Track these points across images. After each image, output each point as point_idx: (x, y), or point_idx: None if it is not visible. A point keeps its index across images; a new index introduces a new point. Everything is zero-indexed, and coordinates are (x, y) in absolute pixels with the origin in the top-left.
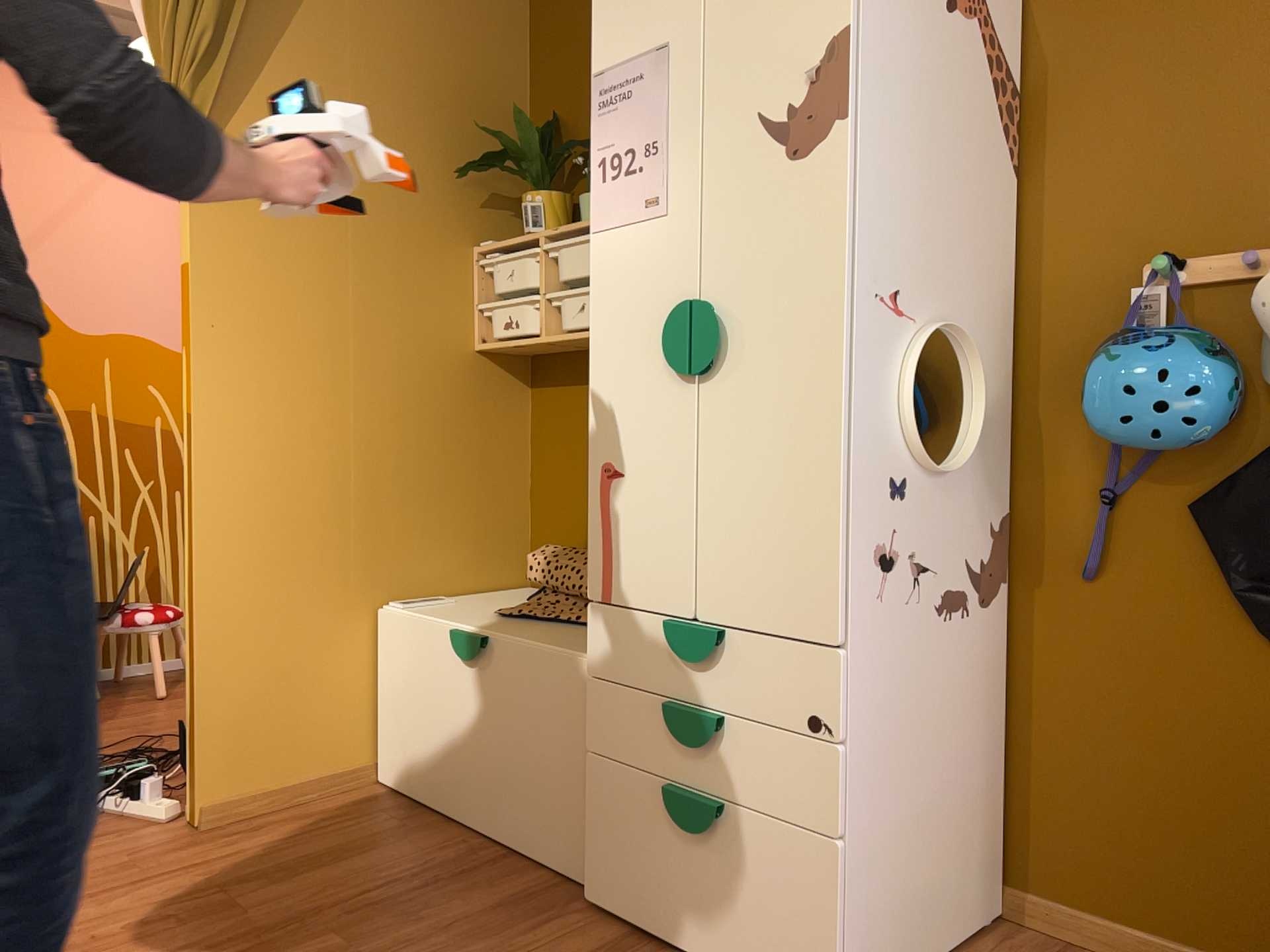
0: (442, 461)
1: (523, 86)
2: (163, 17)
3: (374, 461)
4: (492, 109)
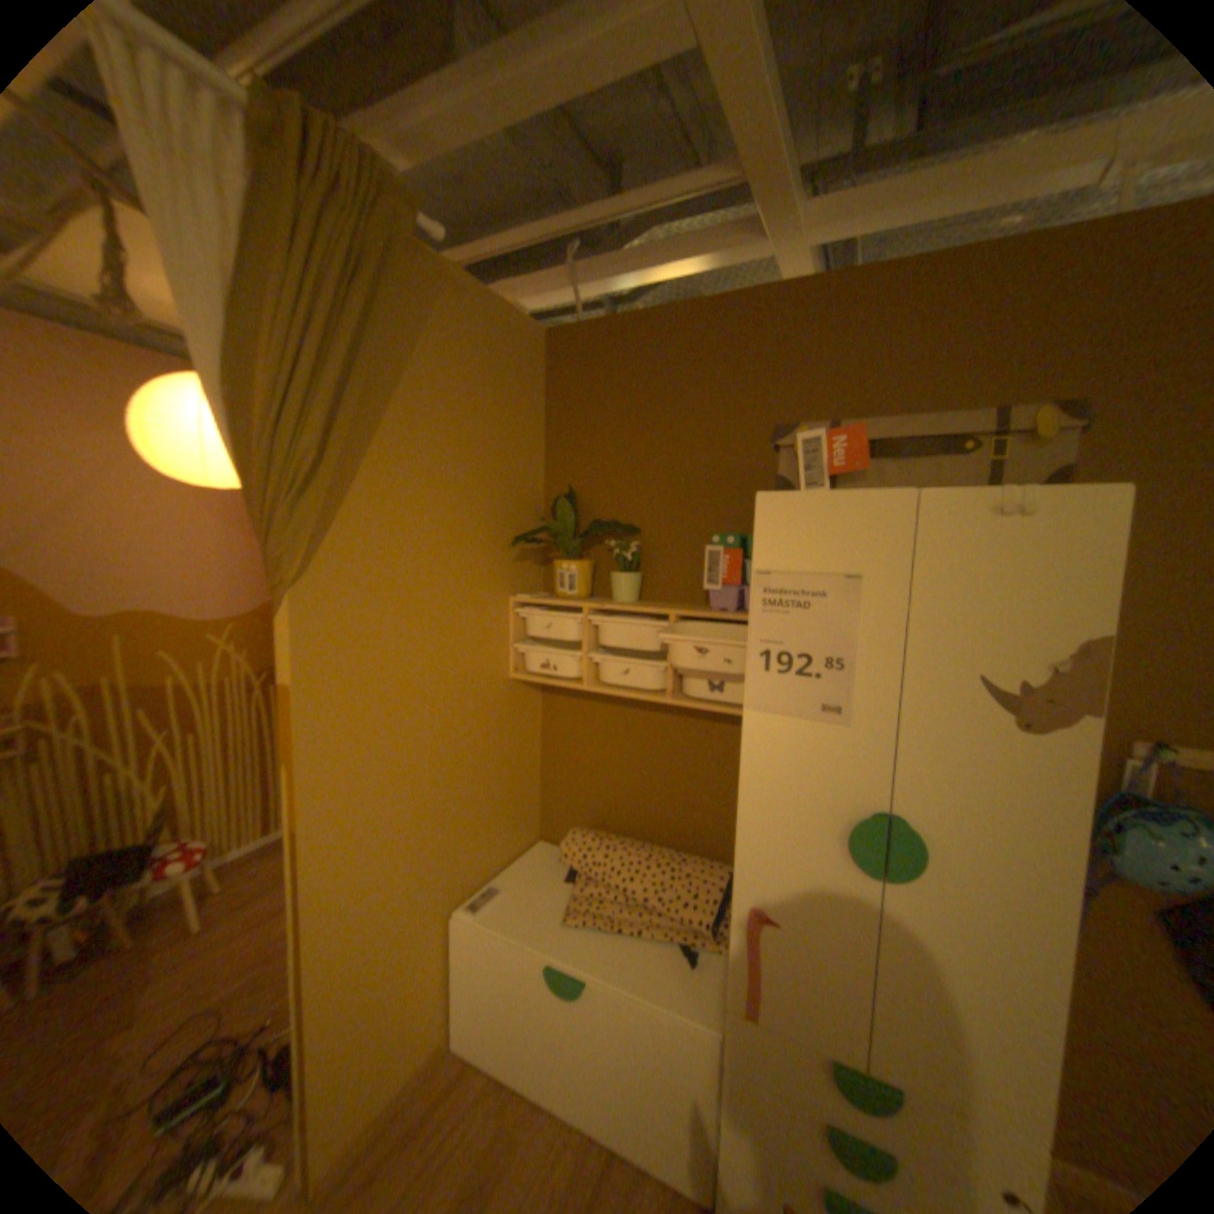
0: (490, 775)
1: (540, 457)
2: (249, 426)
3: (445, 799)
4: (522, 480)
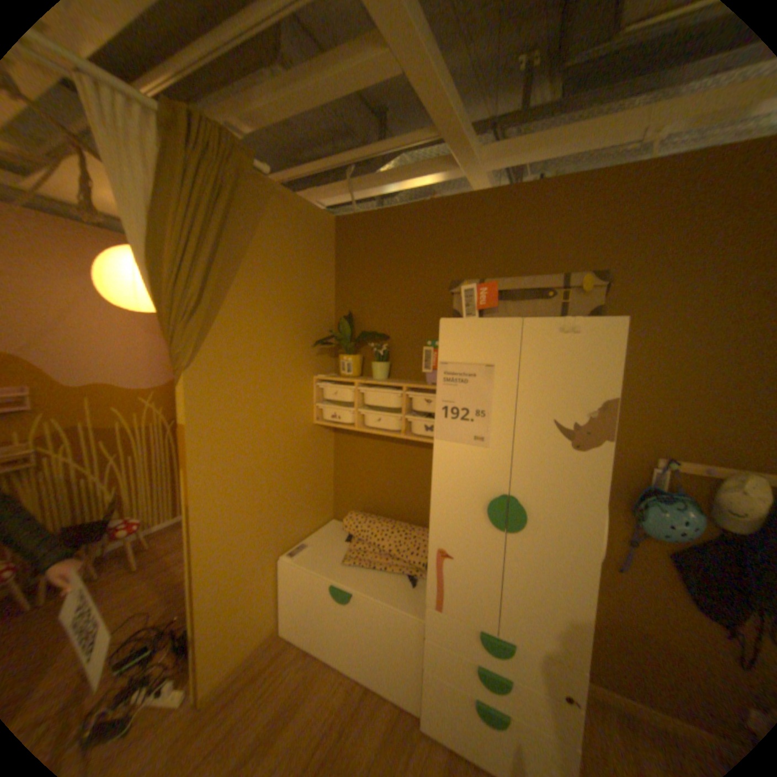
0: (301, 480)
1: (331, 294)
2: (159, 282)
3: (274, 493)
4: (320, 307)
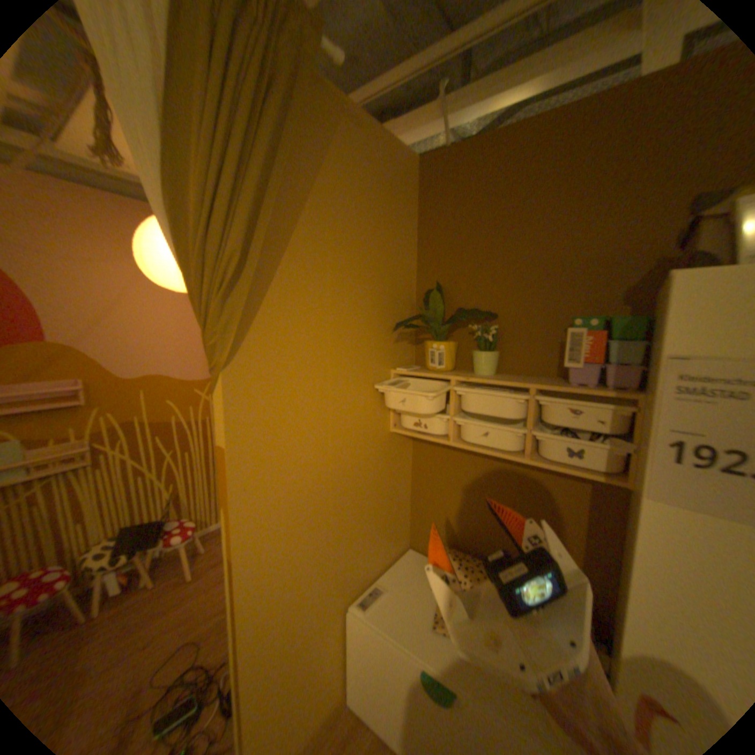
0: (375, 504)
1: (413, 260)
2: (187, 235)
3: (344, 525)
4: (400, 278)
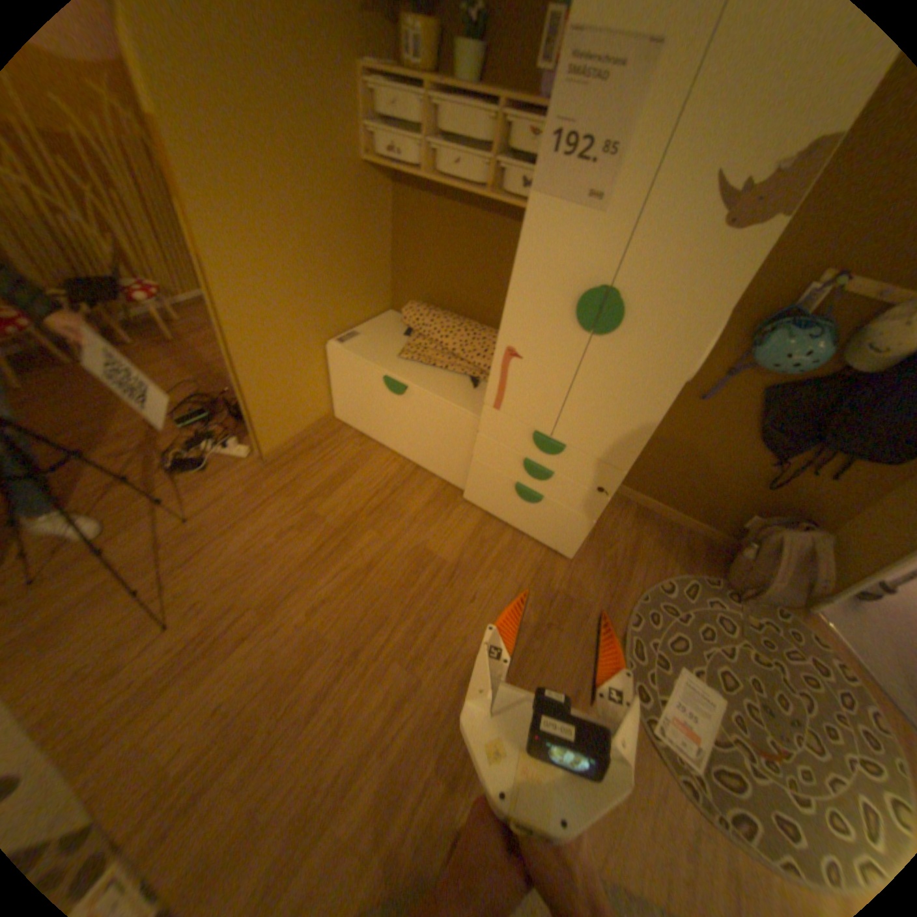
0: (346, 249)
1: None
2: None
3: (311, 261)
4: None
